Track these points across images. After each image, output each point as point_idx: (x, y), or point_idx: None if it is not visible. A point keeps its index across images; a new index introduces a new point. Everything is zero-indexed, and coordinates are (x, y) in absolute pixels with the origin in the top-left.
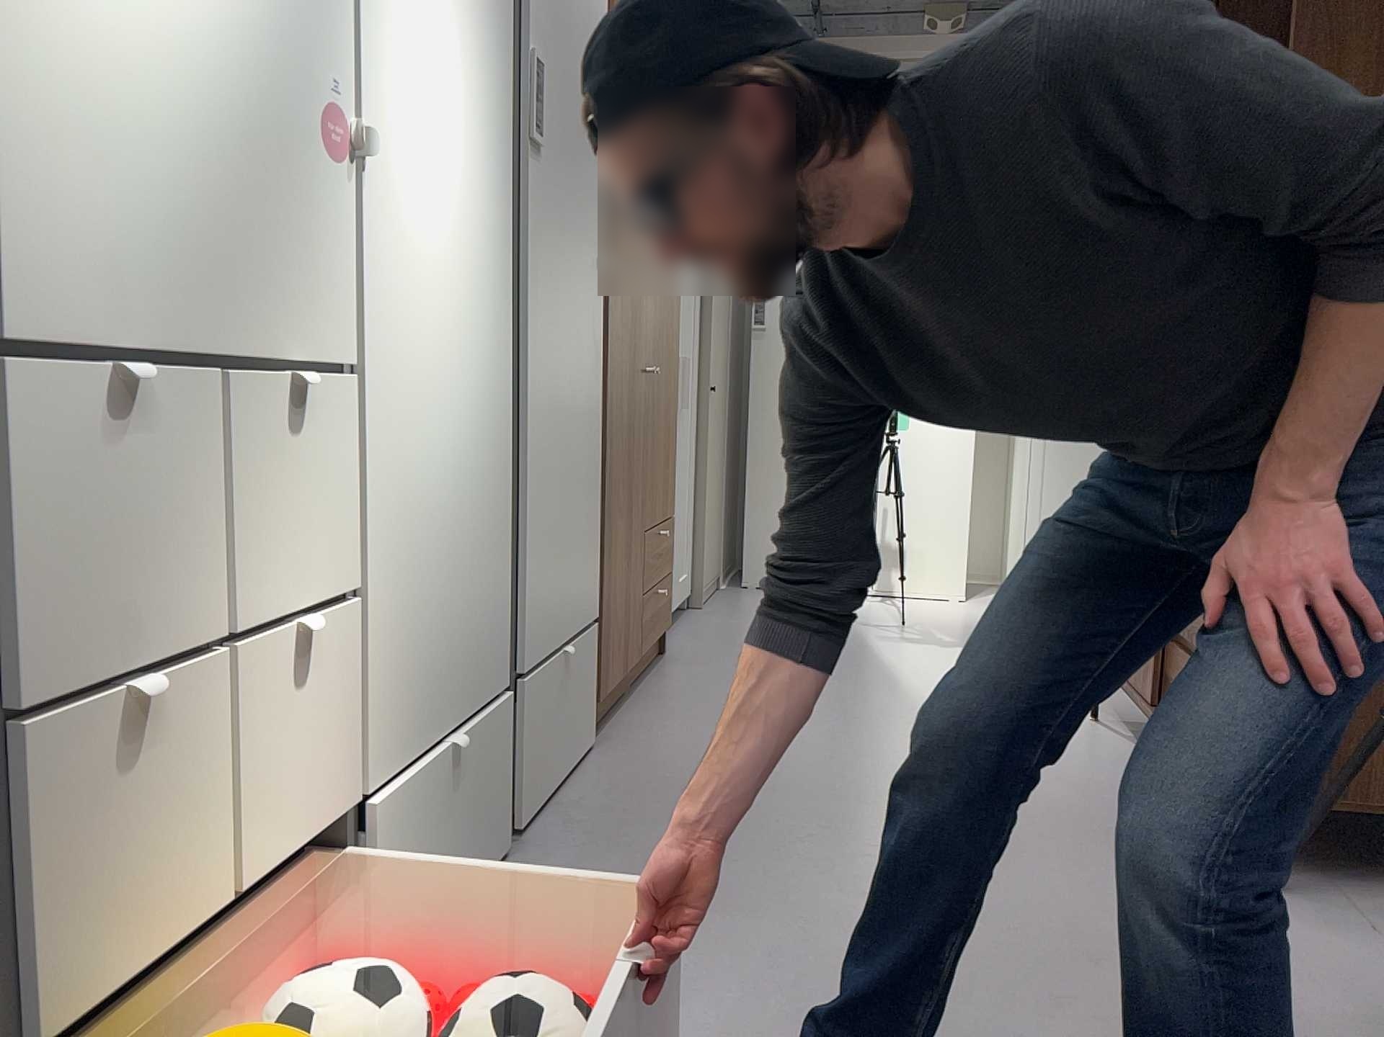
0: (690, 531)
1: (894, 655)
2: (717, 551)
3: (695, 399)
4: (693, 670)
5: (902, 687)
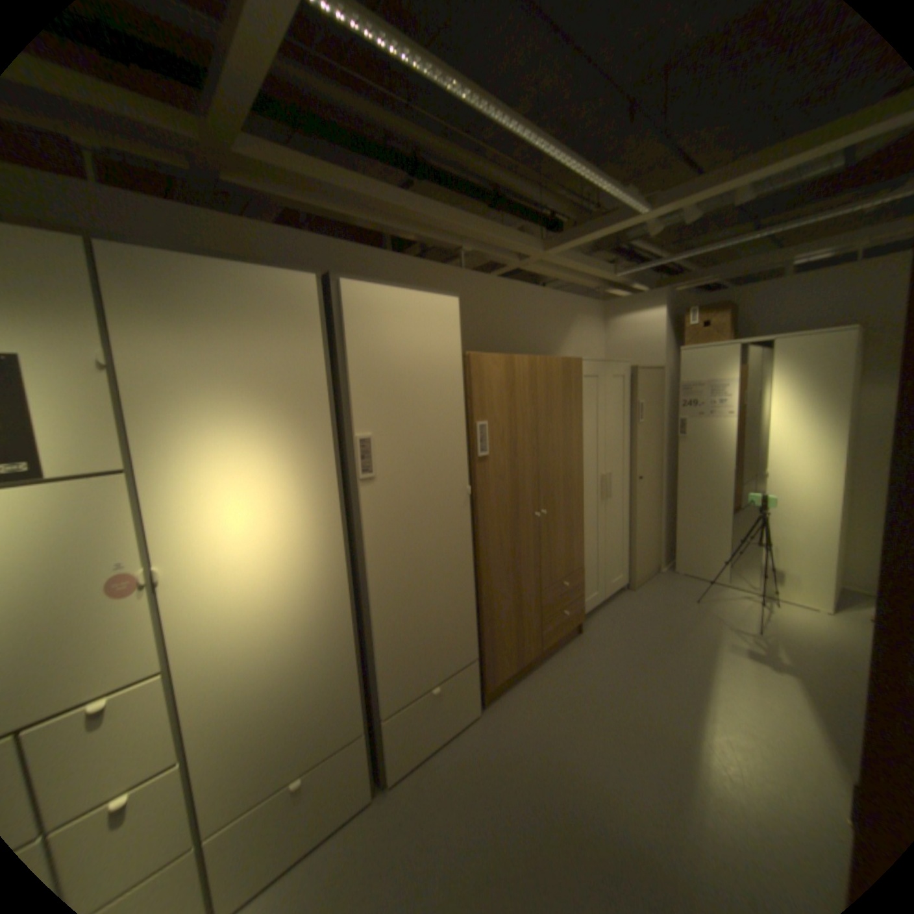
0: (625, 553)
1: (729, 670)
2: (654, 556)
3: (627, 487)
4: (589, 652)
5: (708, 714)
